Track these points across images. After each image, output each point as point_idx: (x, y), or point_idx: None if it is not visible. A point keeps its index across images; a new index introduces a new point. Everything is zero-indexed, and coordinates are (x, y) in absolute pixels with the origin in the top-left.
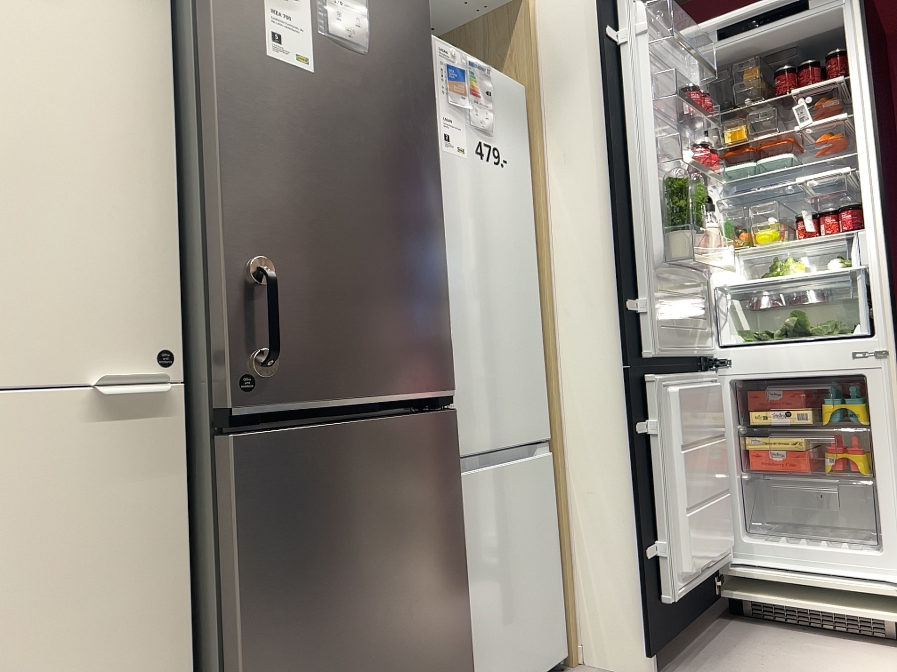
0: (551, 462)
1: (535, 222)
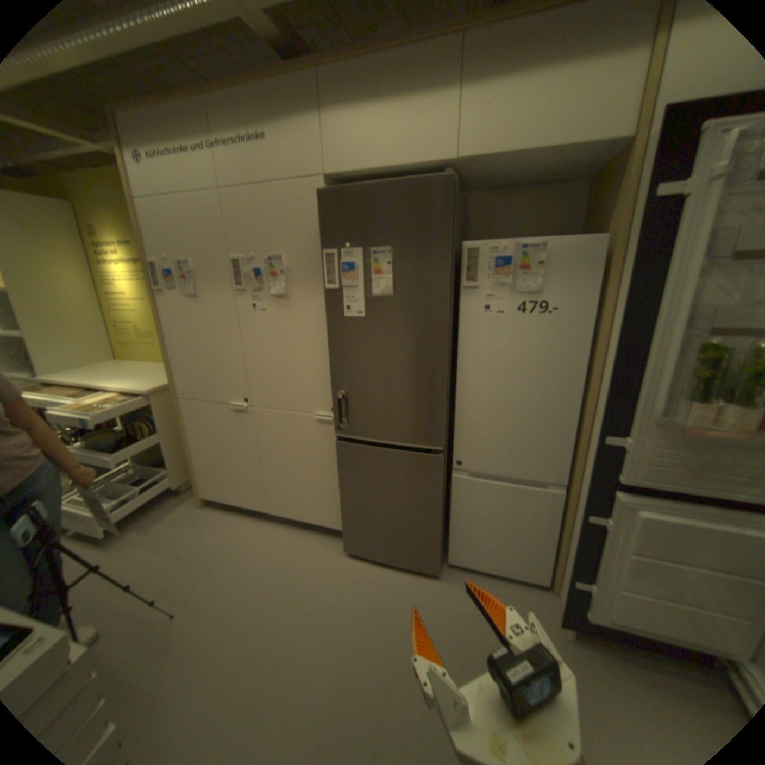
0: (569, 496)
1: (596, 345)
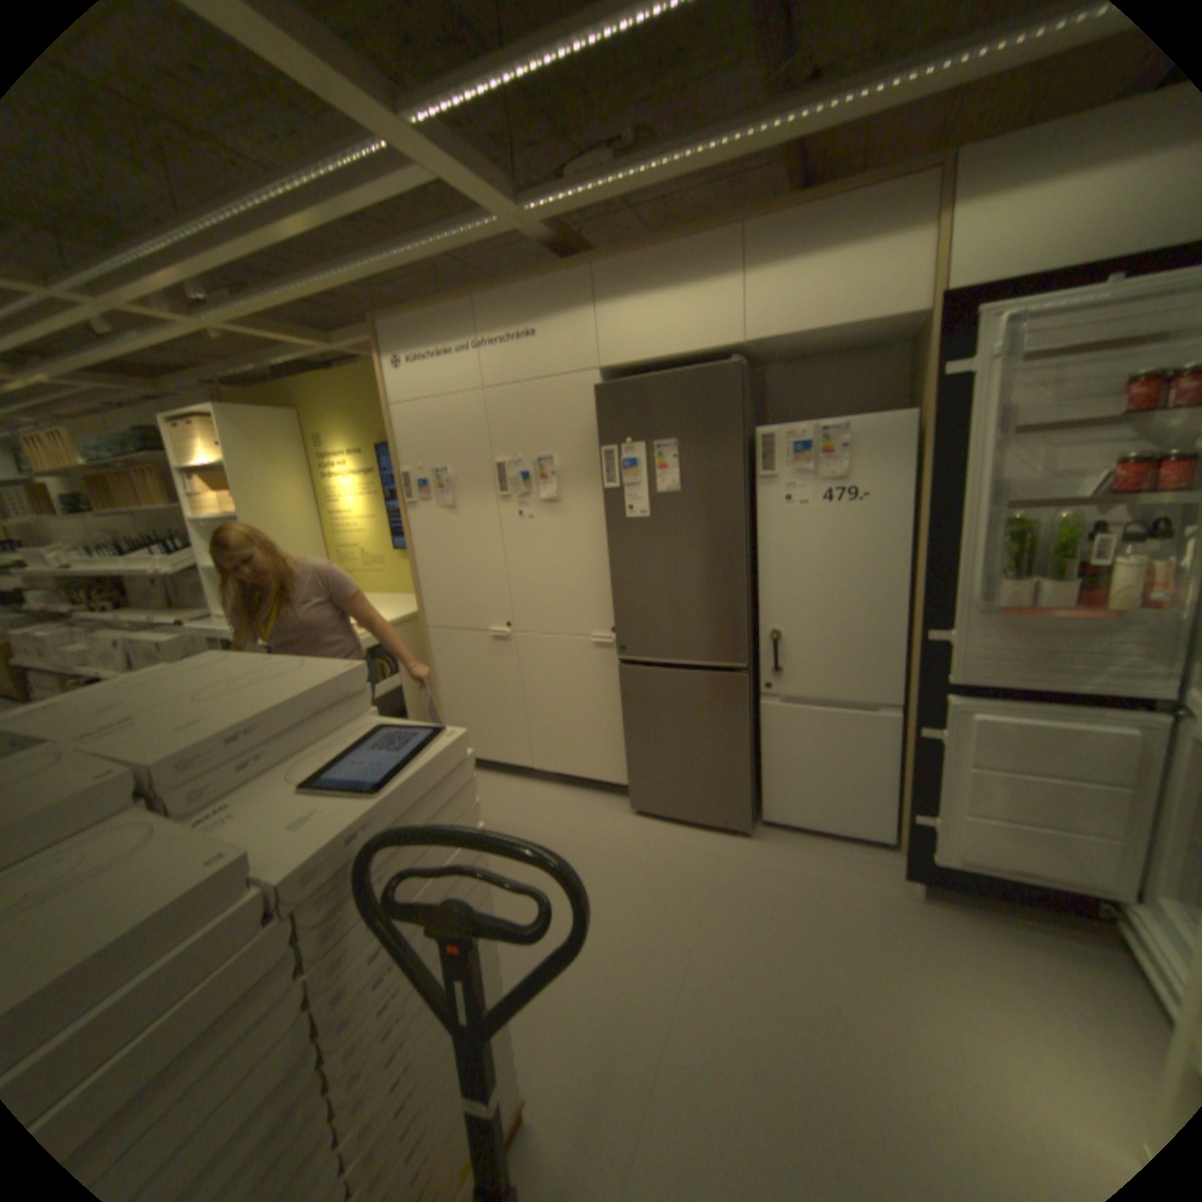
0: (908, 721)
1: (919, 533)
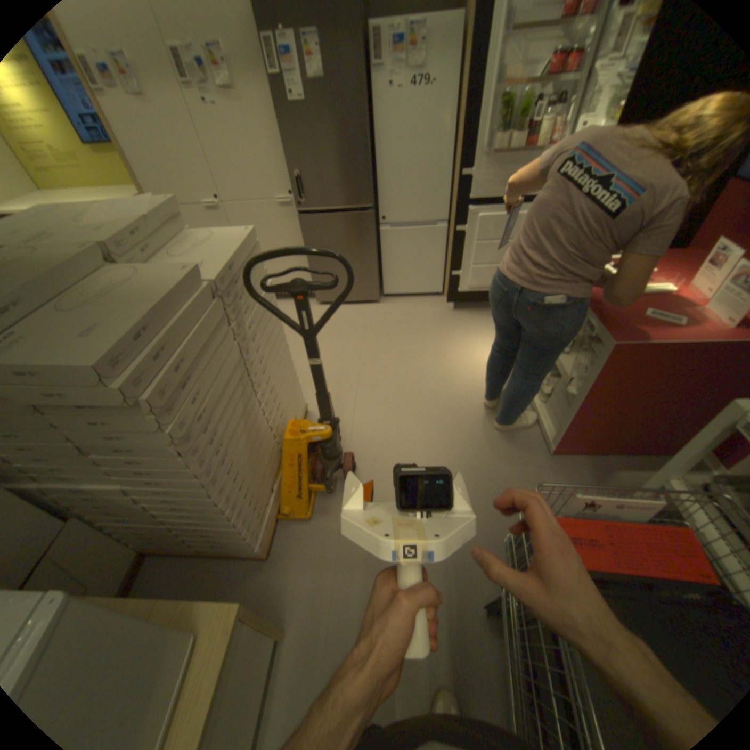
0: (449, 228)
1: (460, 110)
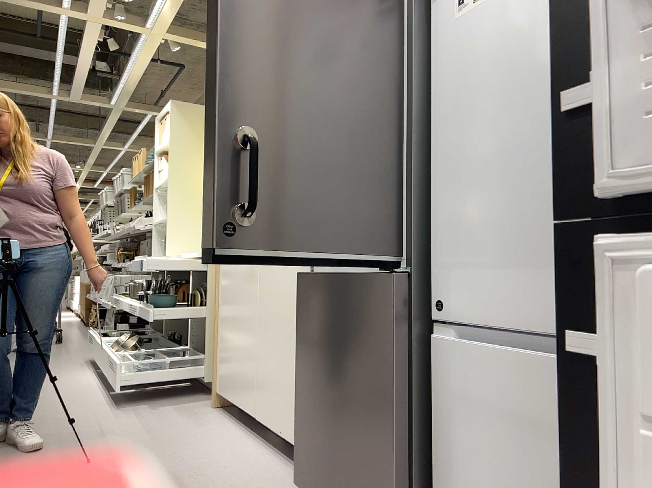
0: None
1: None
